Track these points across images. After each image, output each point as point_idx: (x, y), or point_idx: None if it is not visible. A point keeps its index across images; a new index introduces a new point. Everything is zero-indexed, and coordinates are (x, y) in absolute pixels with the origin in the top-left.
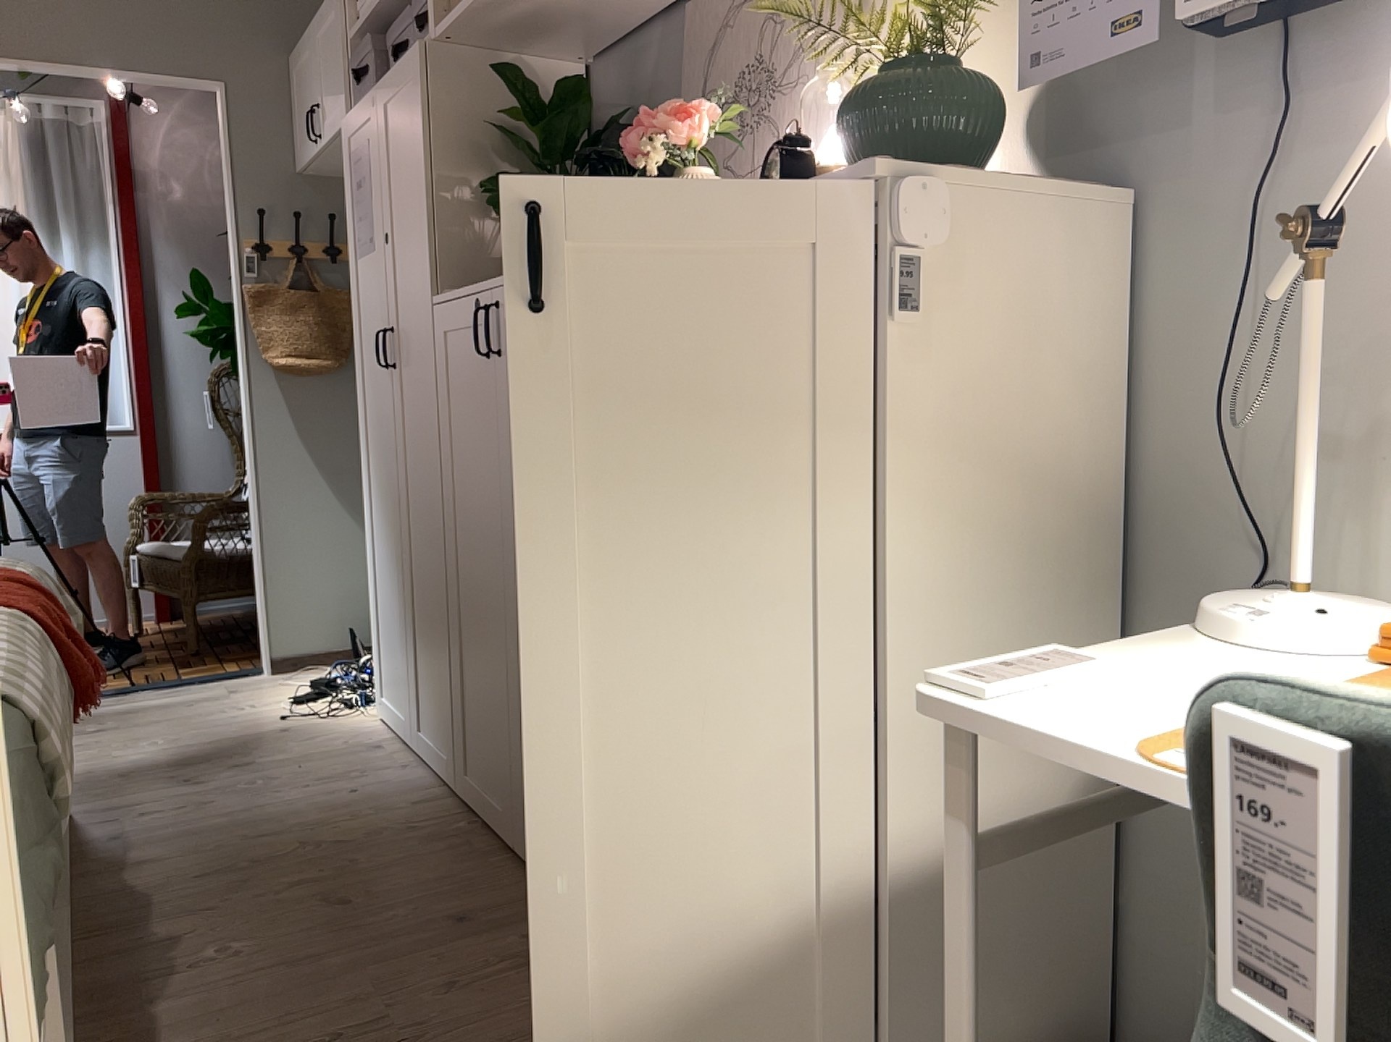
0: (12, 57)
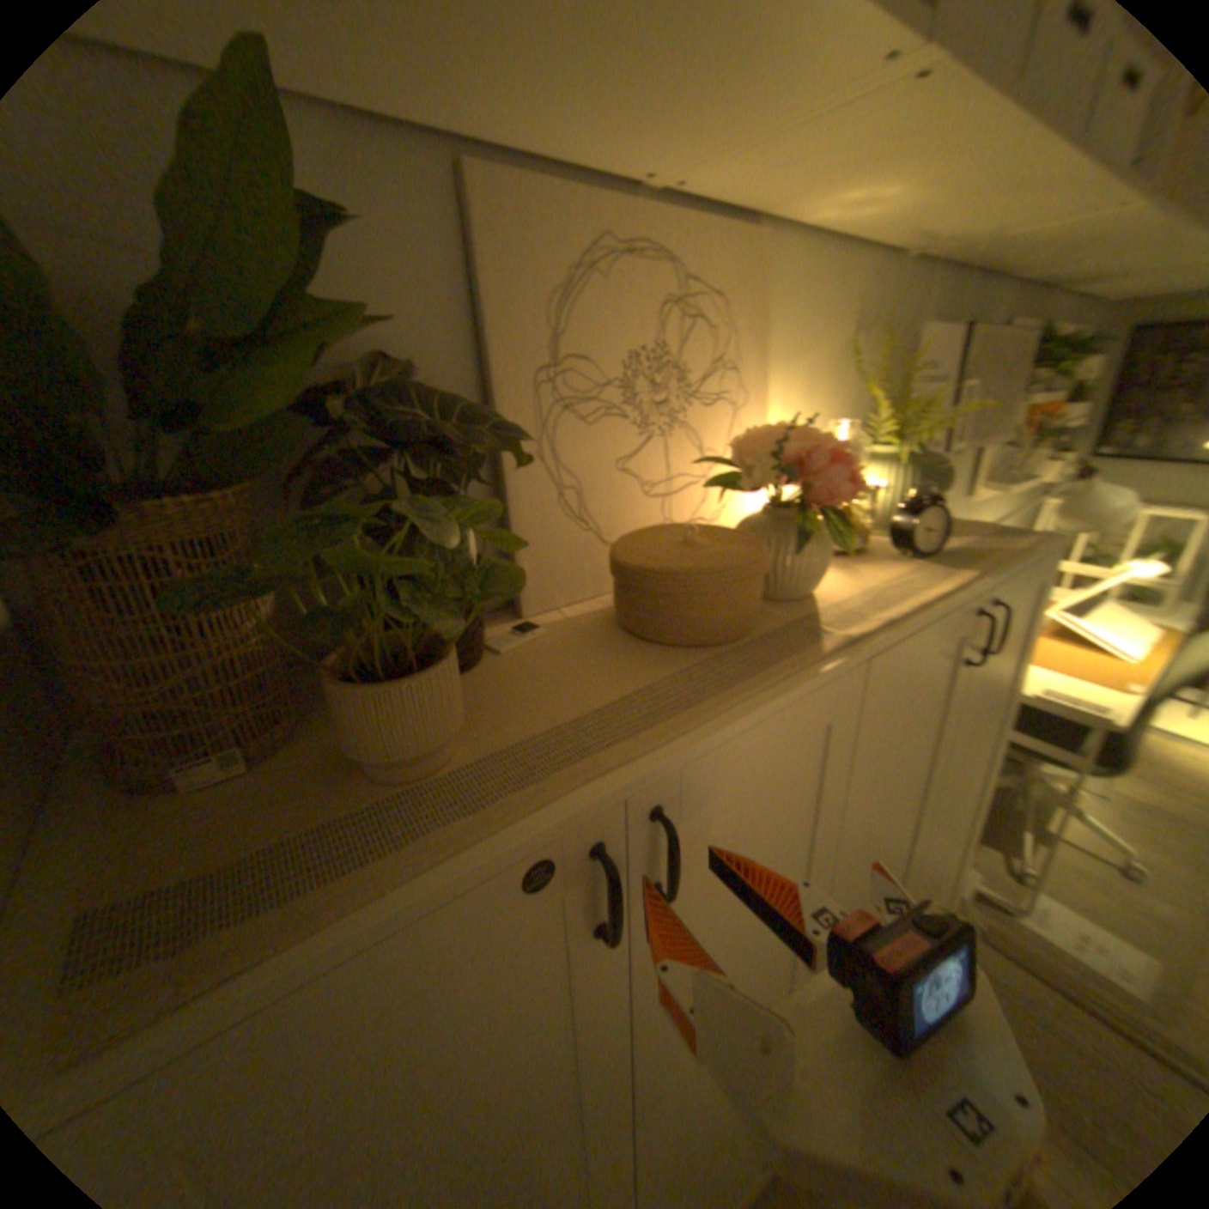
0: None
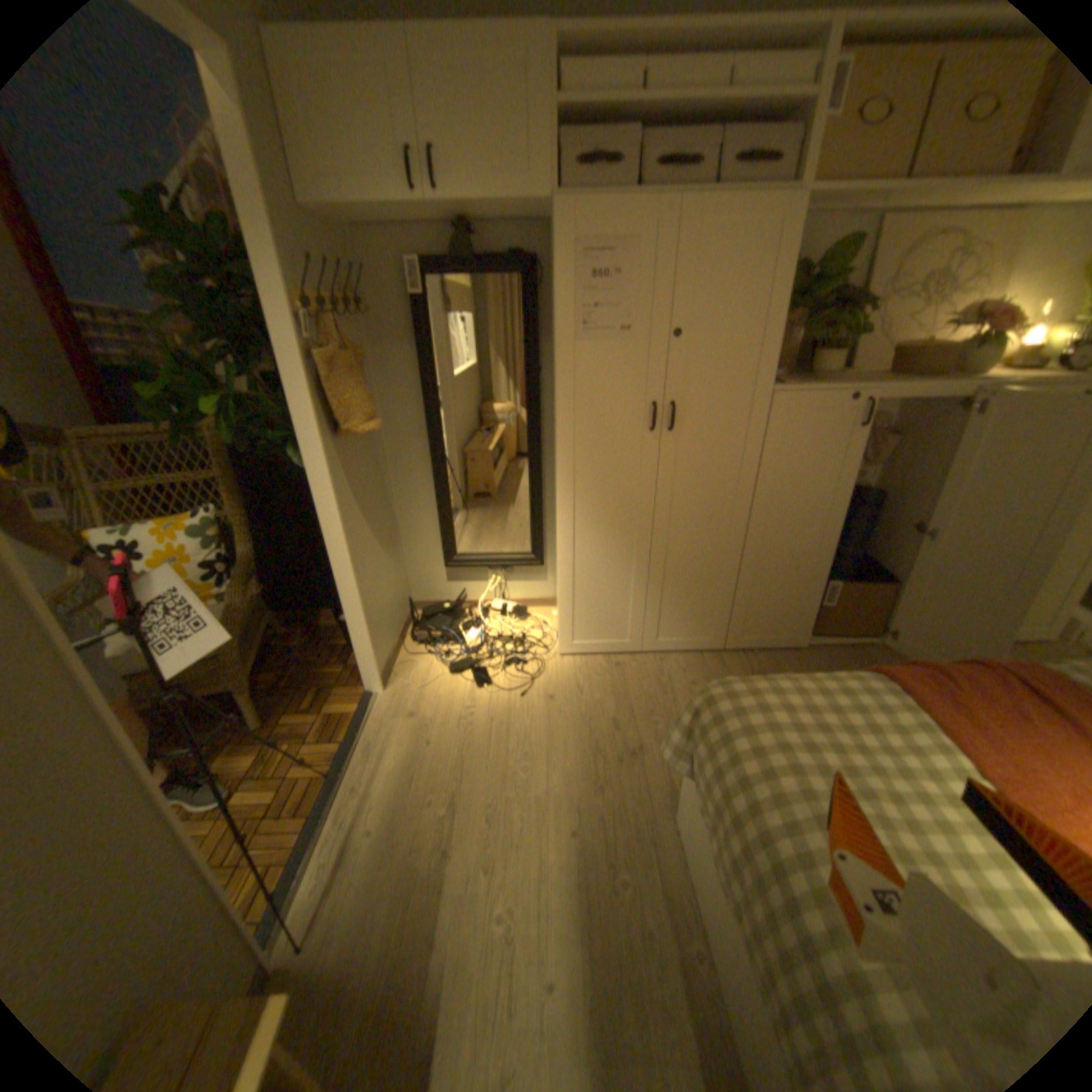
0: None
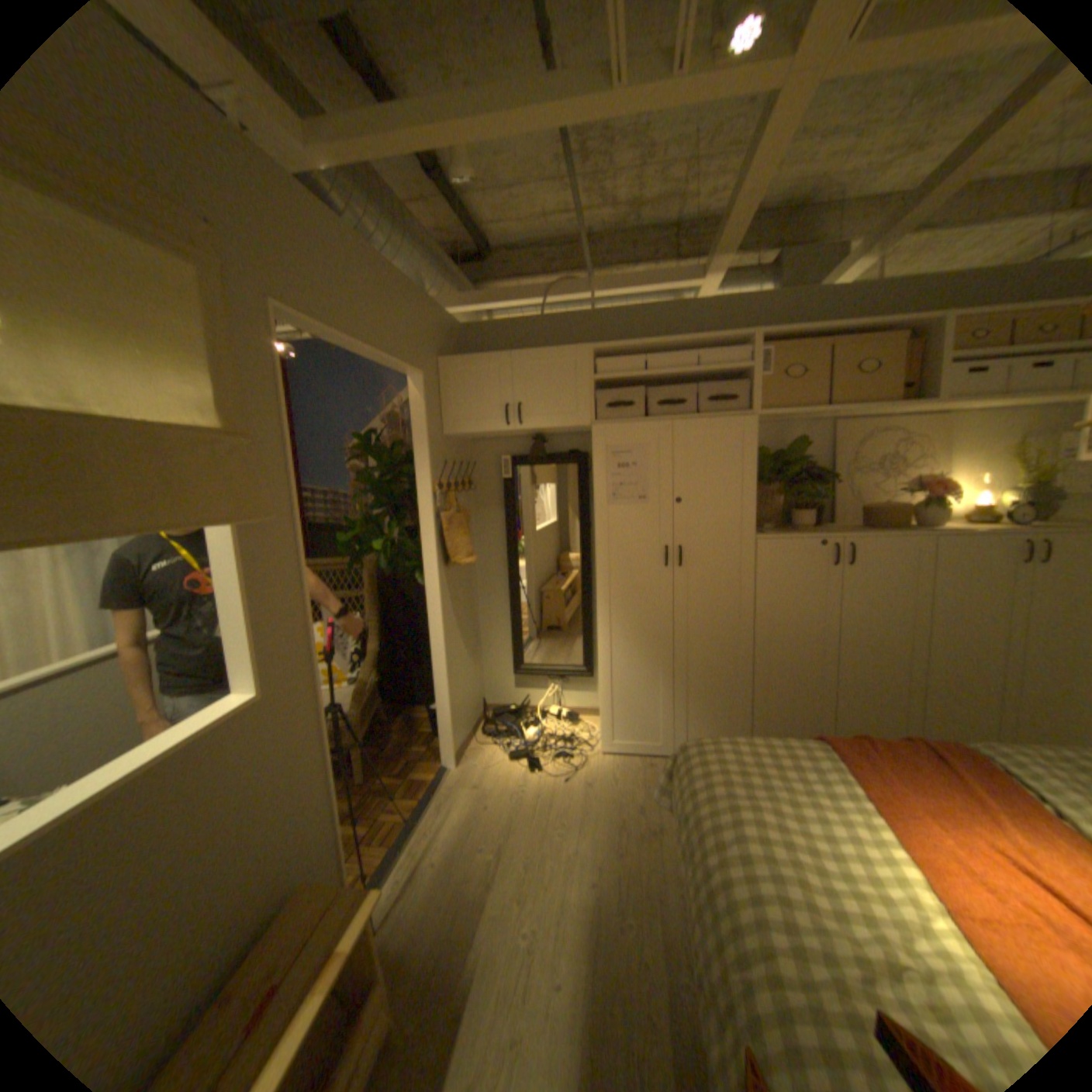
0: (348, 340)
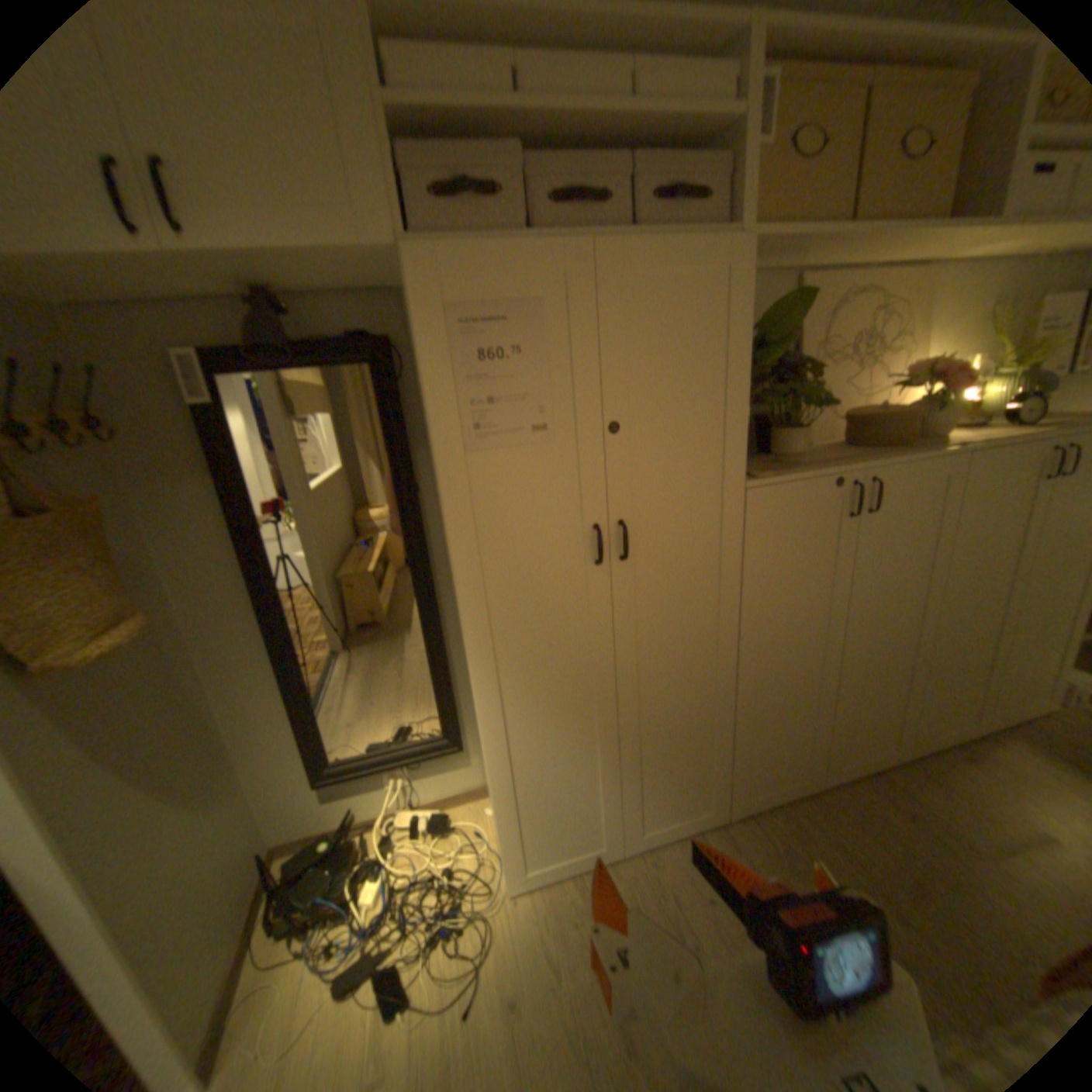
0: None
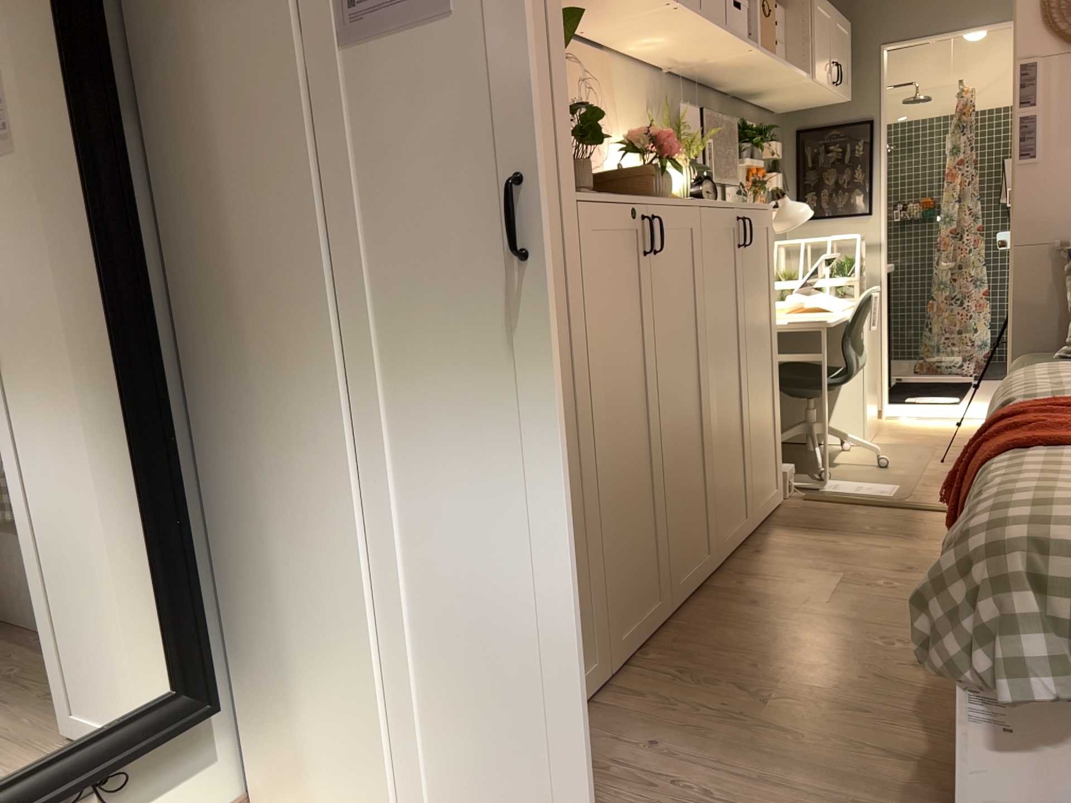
0: None
